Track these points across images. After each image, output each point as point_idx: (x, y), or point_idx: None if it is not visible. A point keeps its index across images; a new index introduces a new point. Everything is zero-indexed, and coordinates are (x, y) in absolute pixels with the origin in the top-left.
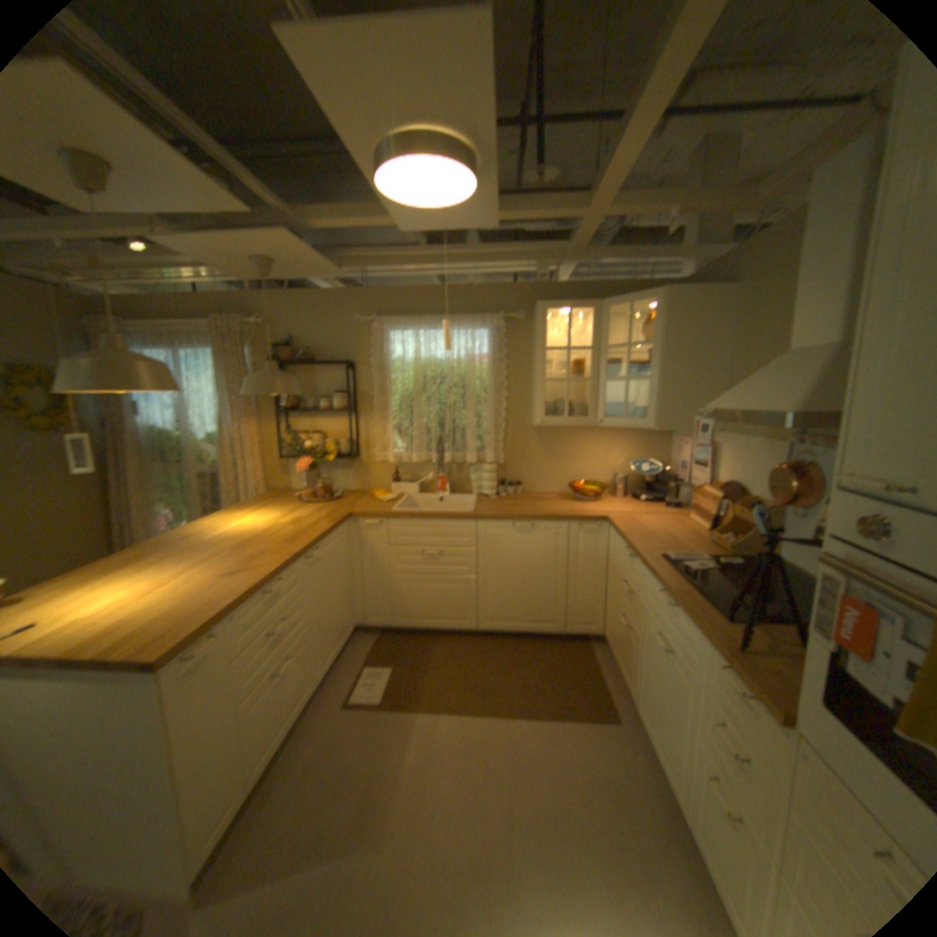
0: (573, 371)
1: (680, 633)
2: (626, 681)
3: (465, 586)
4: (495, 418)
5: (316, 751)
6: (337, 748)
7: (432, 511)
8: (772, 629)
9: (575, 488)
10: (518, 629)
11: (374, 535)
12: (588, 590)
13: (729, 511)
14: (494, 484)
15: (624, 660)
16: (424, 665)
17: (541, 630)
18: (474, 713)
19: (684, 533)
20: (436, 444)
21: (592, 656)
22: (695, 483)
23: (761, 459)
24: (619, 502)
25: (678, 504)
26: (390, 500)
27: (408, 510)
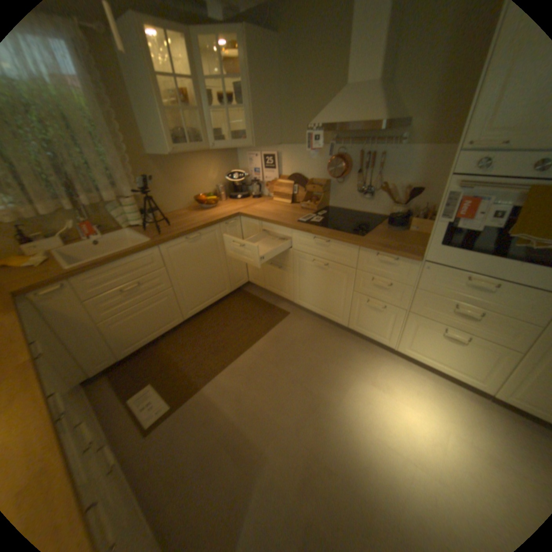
0: (177, 100)
1: (332, 253)
2: (280, 294)
3: (166, 298)
4: (112, 153)
5: (161, 473)
6: (174, 455)
7: (112, 254)
8: (372, 231)
9: (201, 201)
10: (208, 304)
11: (57, 302)
12: (237, 261)
13: (299, 190)
14: (138, 215)
15: (276, 285)
16: (168, 364)
17: (220, 297)
18: (230, 360)
19: (283, 208)
20: (62, 189)
21: (249, 294)
22: (267, 180)
23: (311, 156)
24: (227, 203)
25: (259, 195)
26: (40, 263)
27: (85, 262)
